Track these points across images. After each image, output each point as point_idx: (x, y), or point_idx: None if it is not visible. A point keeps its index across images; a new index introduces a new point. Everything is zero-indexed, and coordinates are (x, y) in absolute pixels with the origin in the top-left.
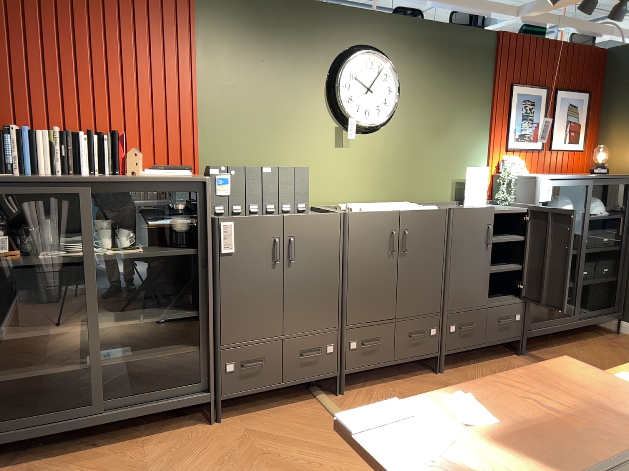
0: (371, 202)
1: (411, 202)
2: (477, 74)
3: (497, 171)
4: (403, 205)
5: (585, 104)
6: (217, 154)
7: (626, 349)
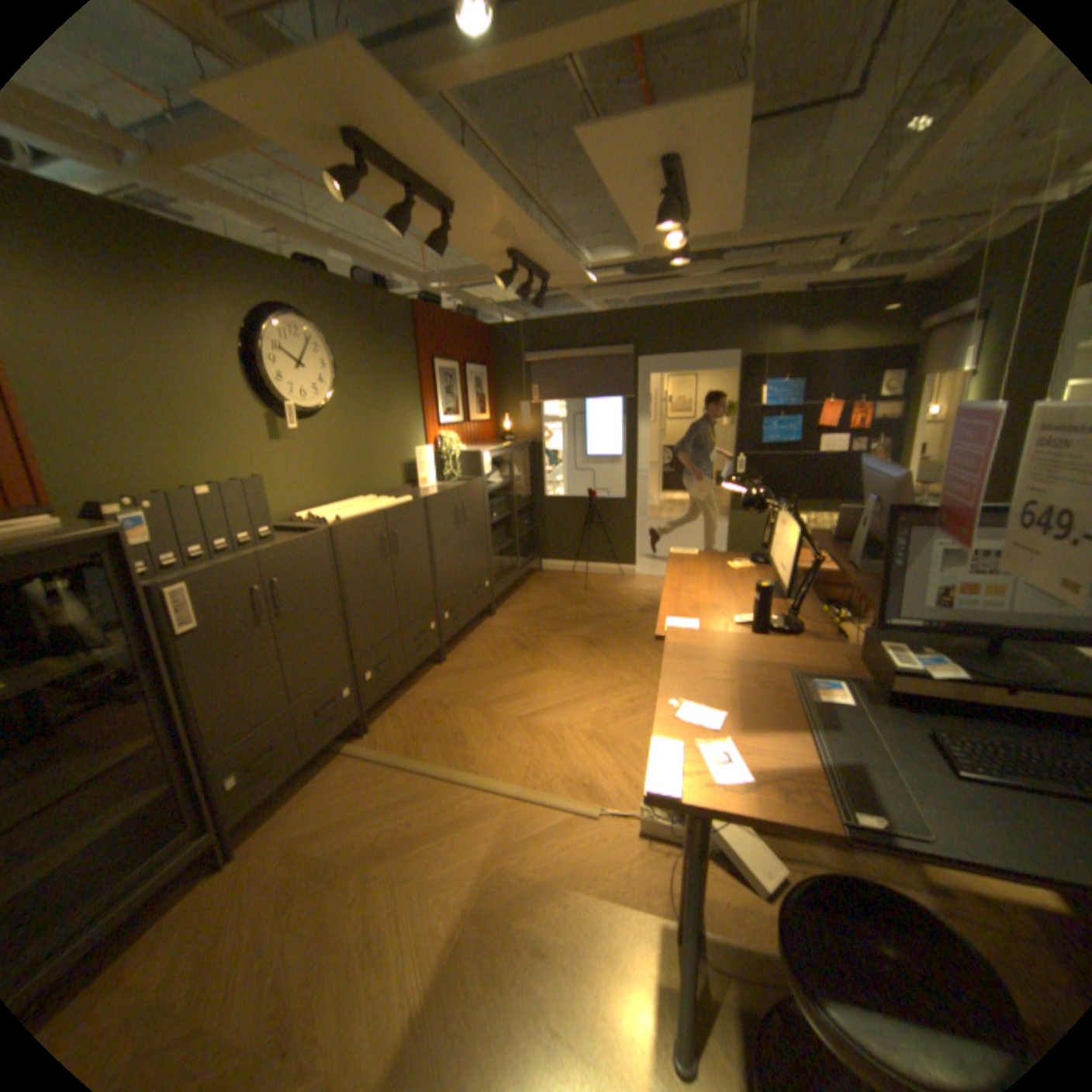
0: (328, 504)
1: (369, 495)
2: (403, 347)
3: (435, 448)
4: (374, 502)
5: (486, 377)
6: (84, 476)
7: (555, 582)
